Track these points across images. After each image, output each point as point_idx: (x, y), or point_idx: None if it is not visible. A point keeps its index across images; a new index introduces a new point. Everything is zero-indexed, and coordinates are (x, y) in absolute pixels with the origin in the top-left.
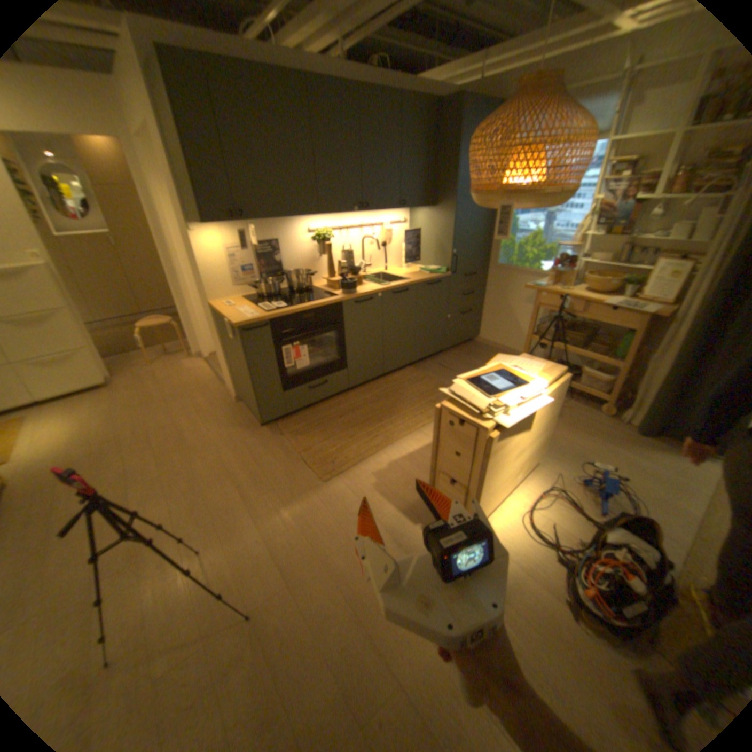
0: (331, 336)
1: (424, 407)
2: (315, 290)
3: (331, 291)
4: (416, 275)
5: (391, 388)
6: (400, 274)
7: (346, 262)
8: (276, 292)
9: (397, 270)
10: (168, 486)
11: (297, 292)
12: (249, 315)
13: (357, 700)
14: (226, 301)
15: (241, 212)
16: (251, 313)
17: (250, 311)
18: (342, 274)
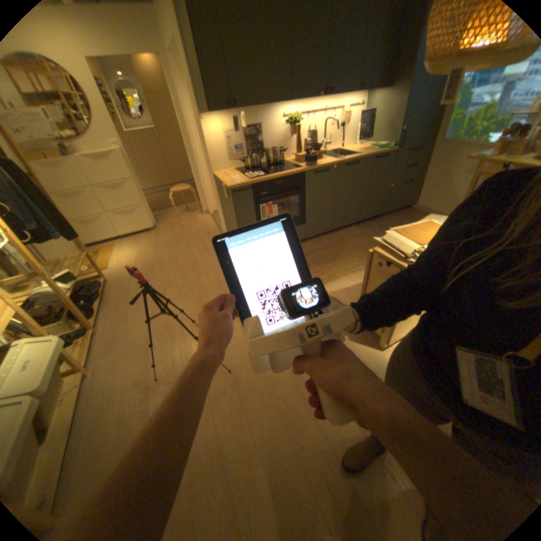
0: (295, 199)
1: (361, 256)
2: (286, 163)
3: (298, 163)
4: (368, 150)
5: (338, 241)
6: (354, 149)
7: (311, 140)
8: (258, 165)
9: (352, 147)
10: (188, 291)
11: (272, 165)
12: (238, 181)
13: (292, 430)
14: (224, 172)
15: (236, 102)
16: (240, 180)
17: (239, 178)
18: (307, 150)
